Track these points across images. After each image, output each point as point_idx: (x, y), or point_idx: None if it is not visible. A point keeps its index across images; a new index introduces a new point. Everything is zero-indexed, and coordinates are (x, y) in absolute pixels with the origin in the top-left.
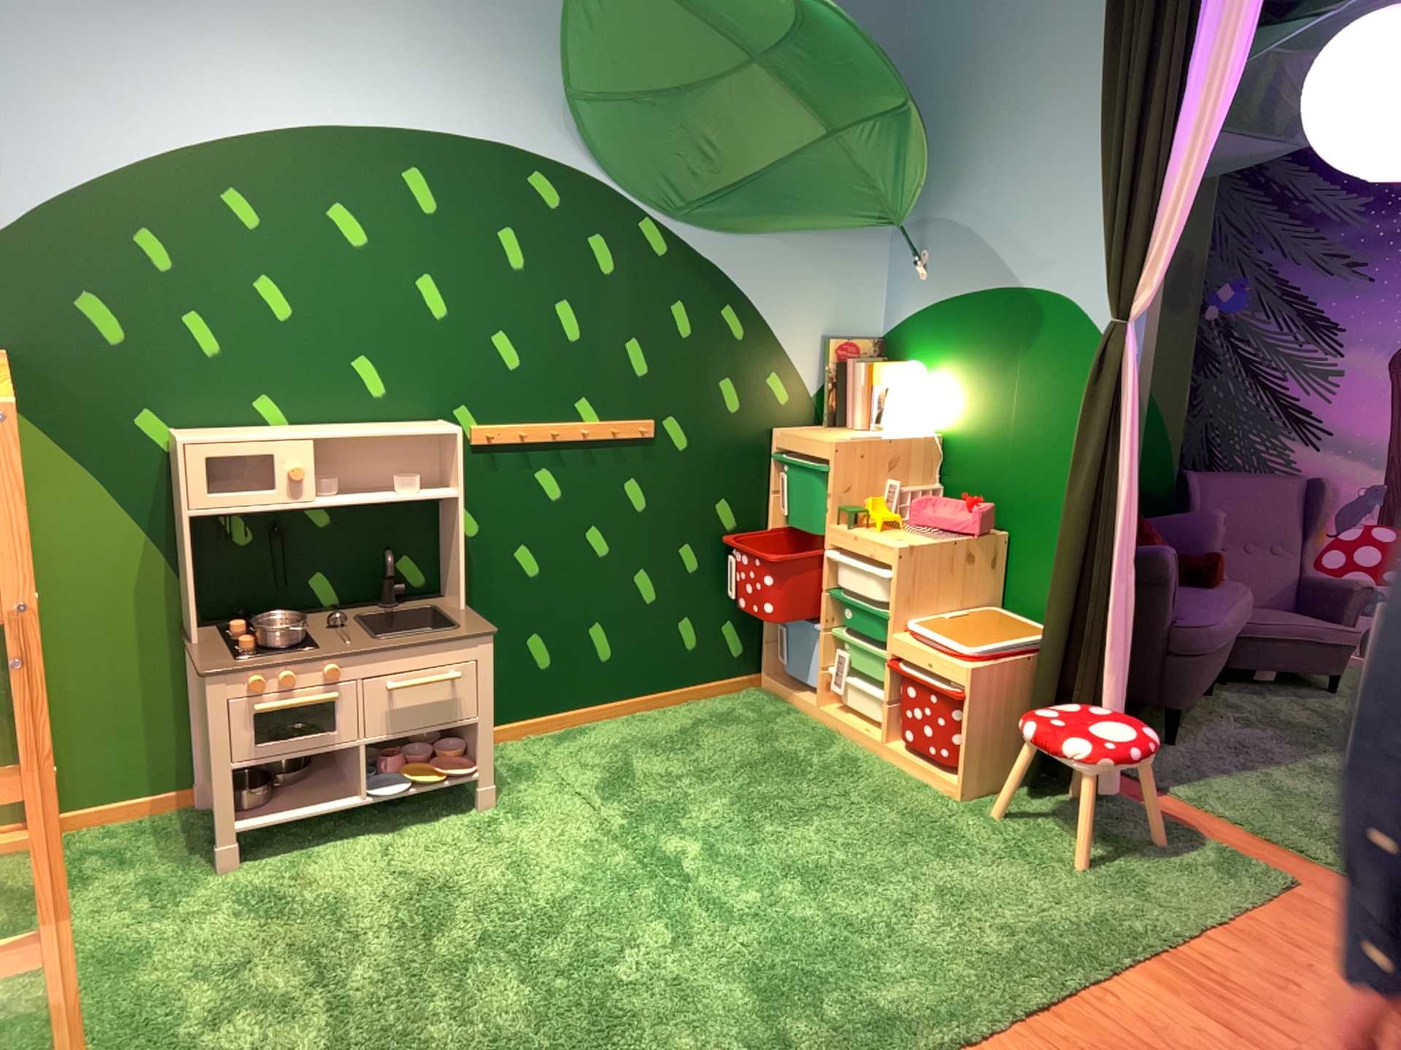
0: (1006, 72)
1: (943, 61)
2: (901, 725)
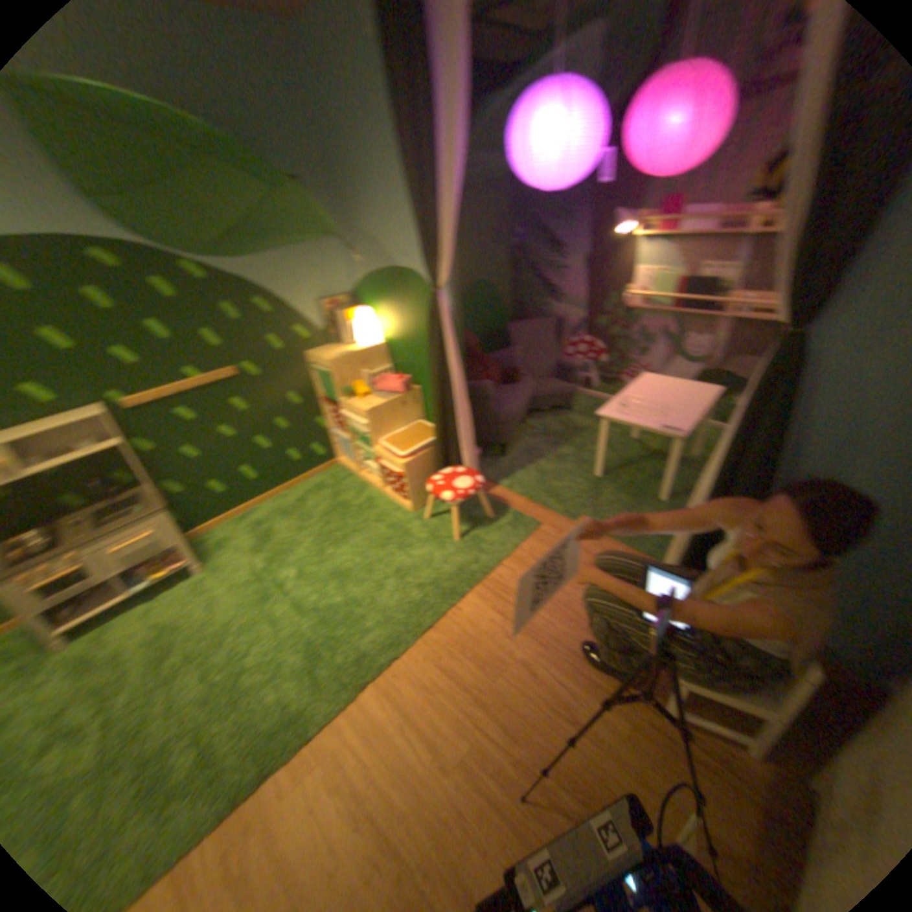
0: (362, 129)
1: (332, 122)
2: (388, 485)
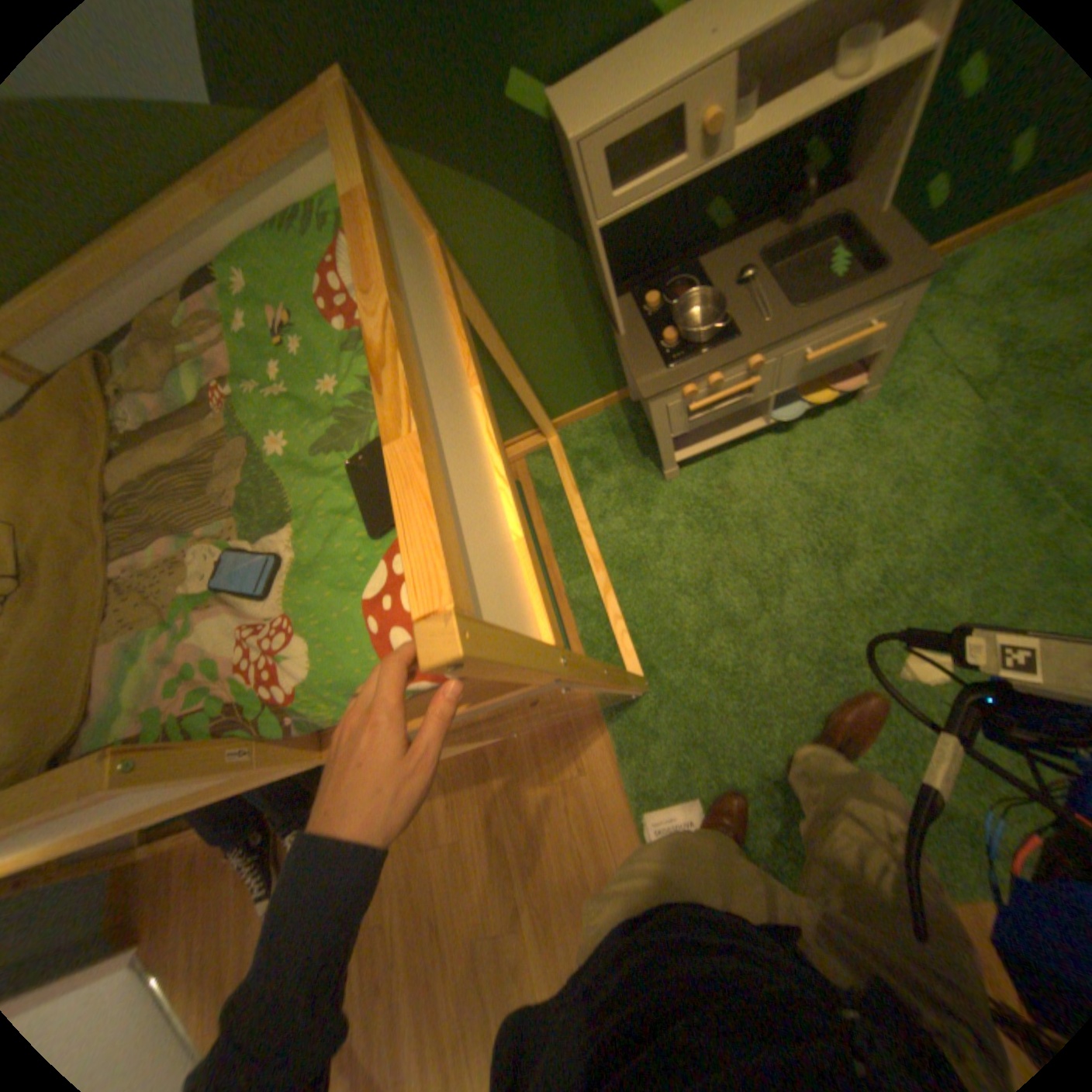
0: None
1: None
2: None
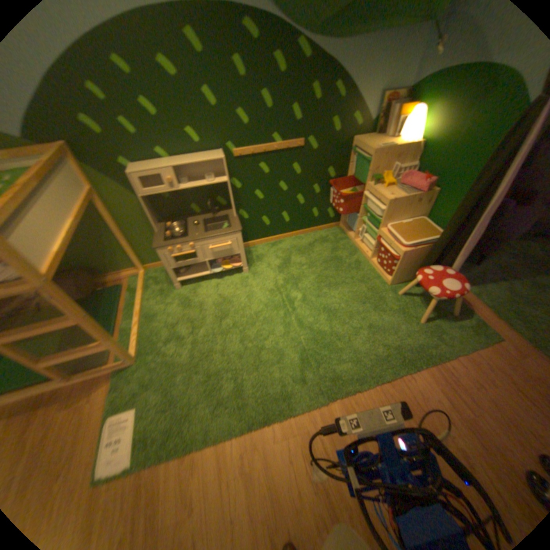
0: None
1: None
2: (378, 258)
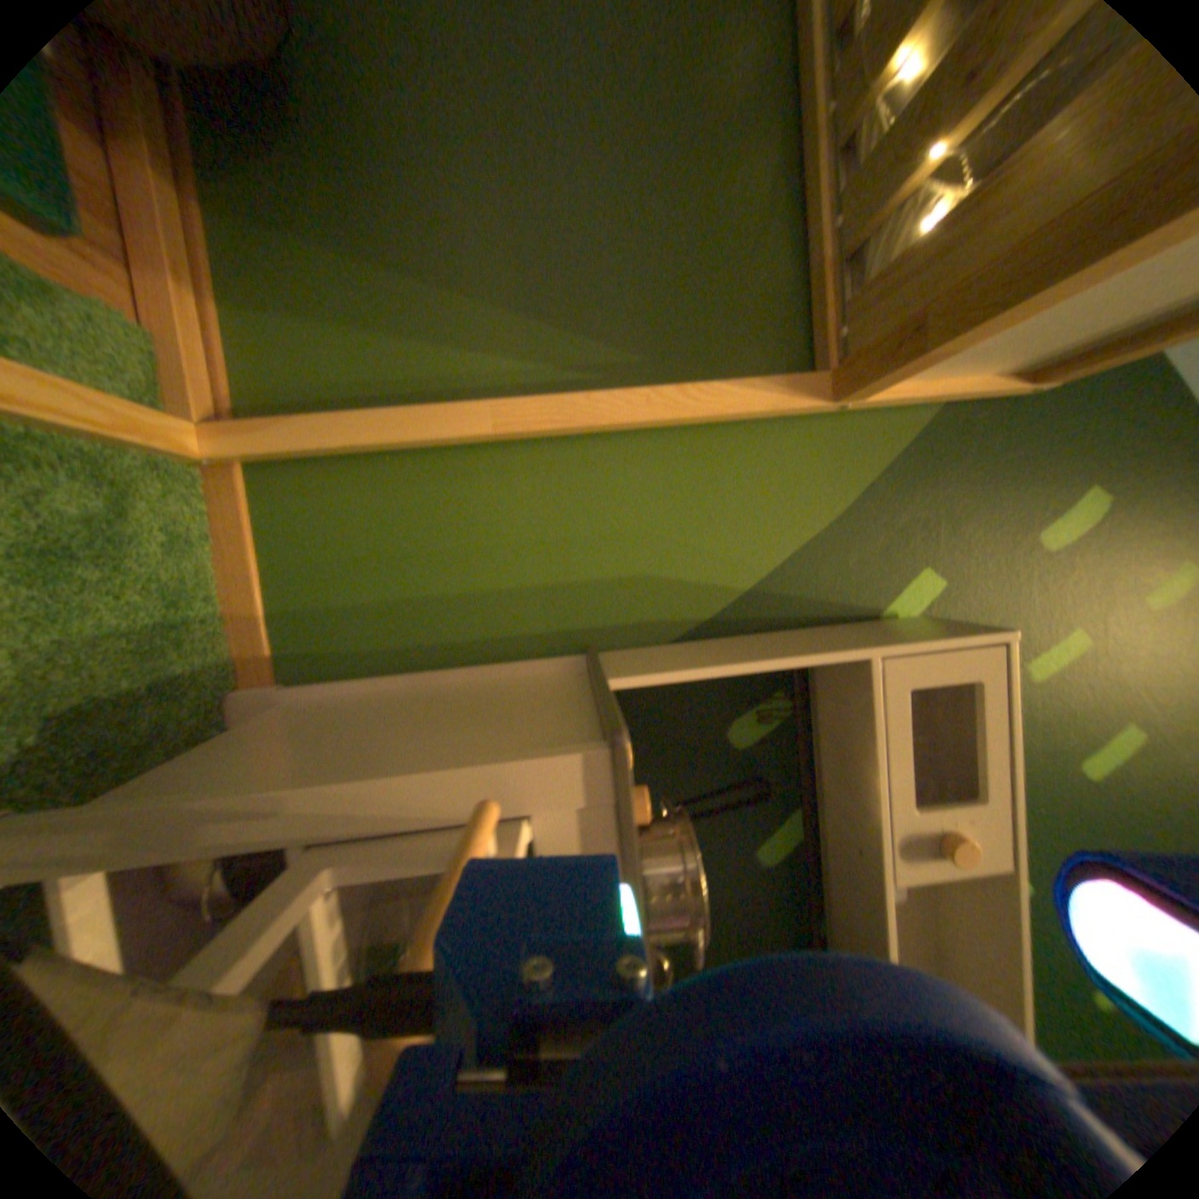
0: None
1: None
2: None
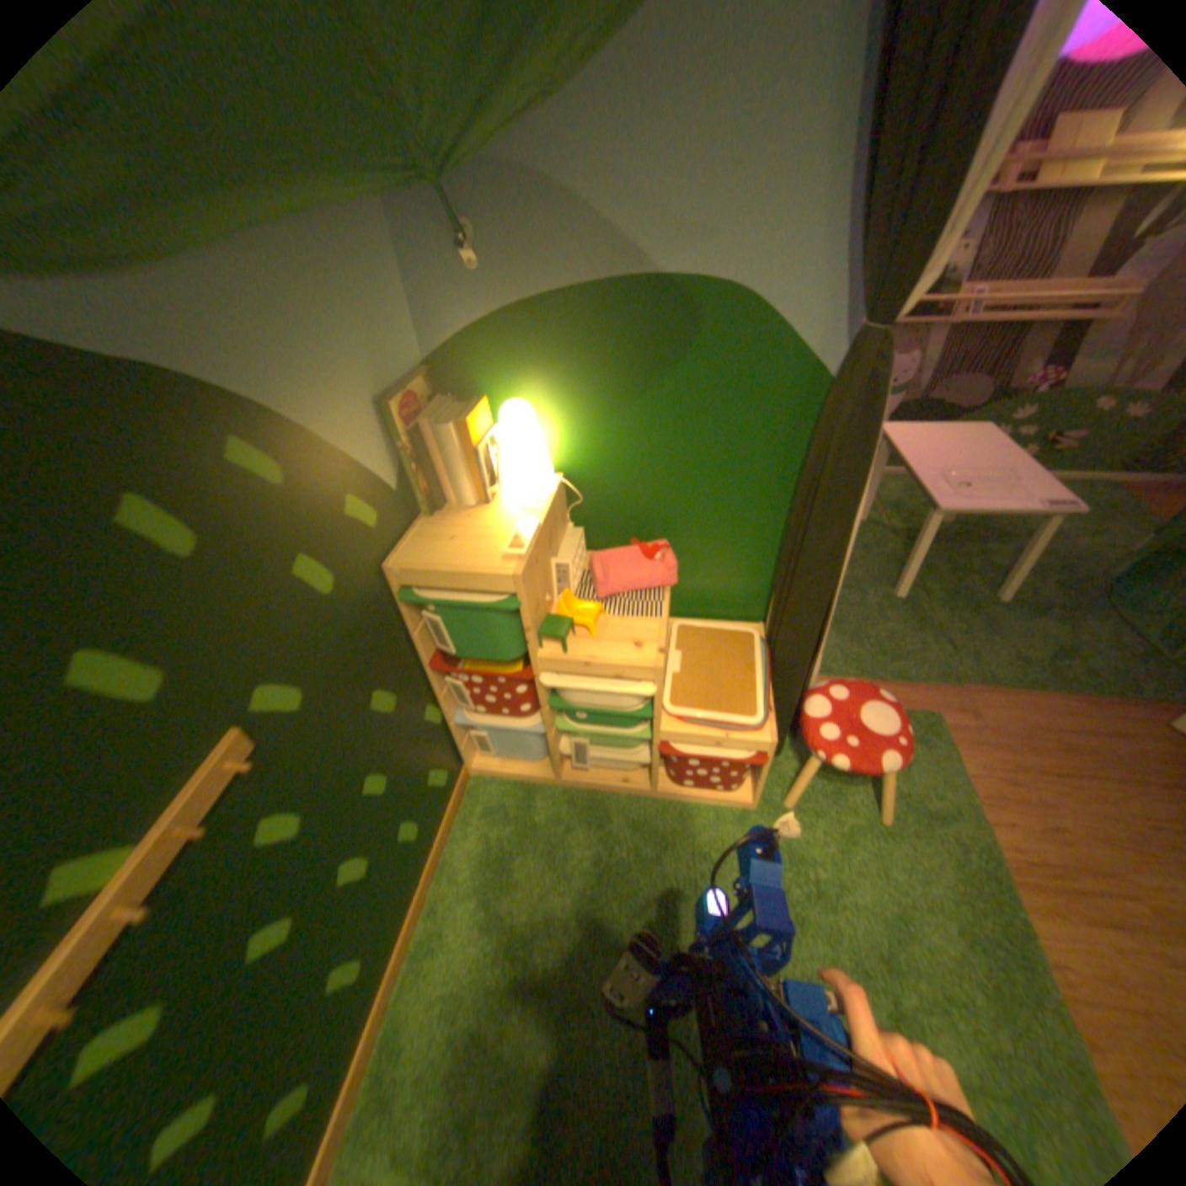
0: None
1: None
2: (679, 776)
